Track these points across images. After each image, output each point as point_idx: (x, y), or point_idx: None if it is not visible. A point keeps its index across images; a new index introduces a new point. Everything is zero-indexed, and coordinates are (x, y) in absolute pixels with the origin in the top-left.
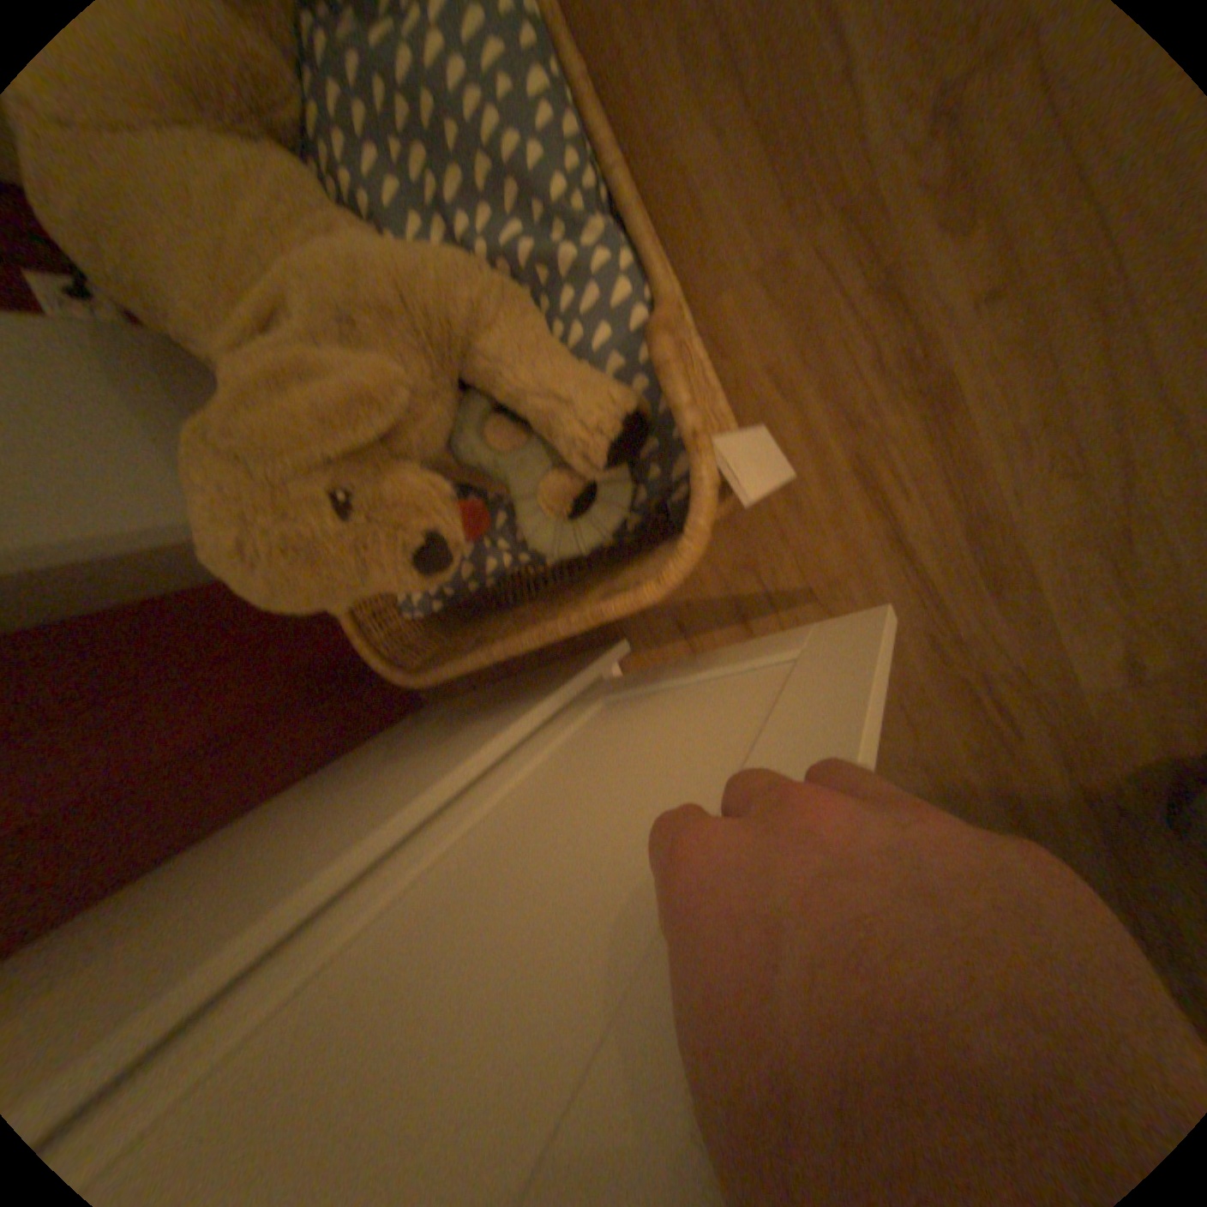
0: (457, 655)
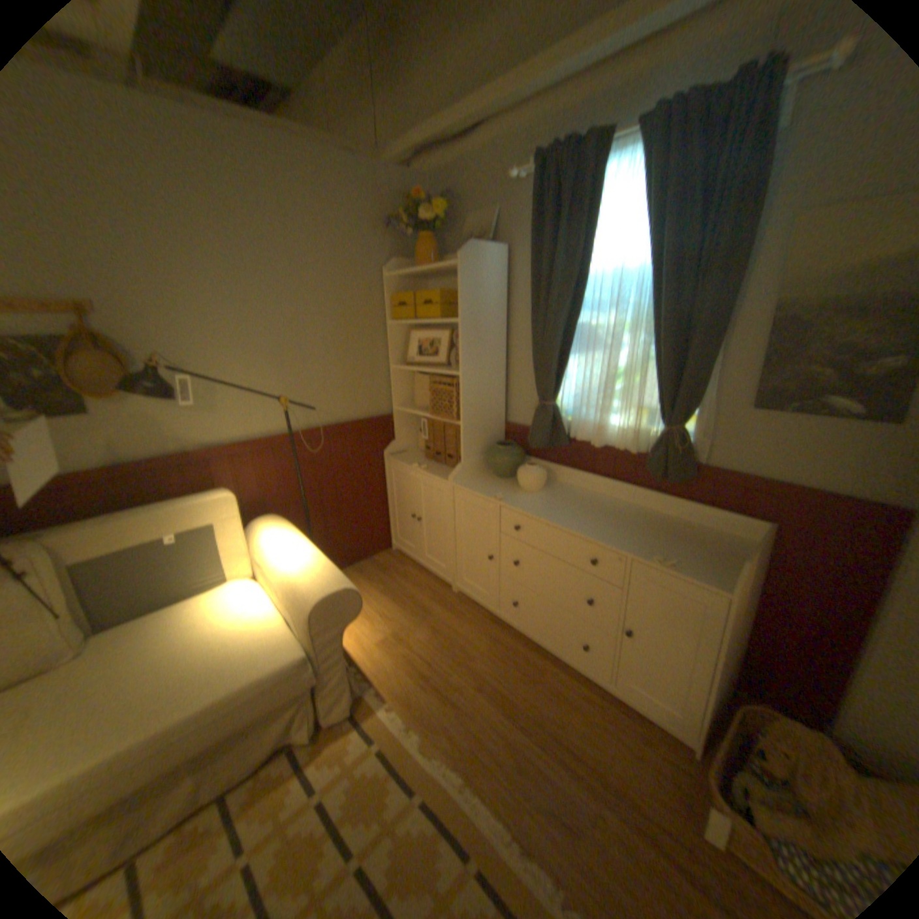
0: (734, 727)
